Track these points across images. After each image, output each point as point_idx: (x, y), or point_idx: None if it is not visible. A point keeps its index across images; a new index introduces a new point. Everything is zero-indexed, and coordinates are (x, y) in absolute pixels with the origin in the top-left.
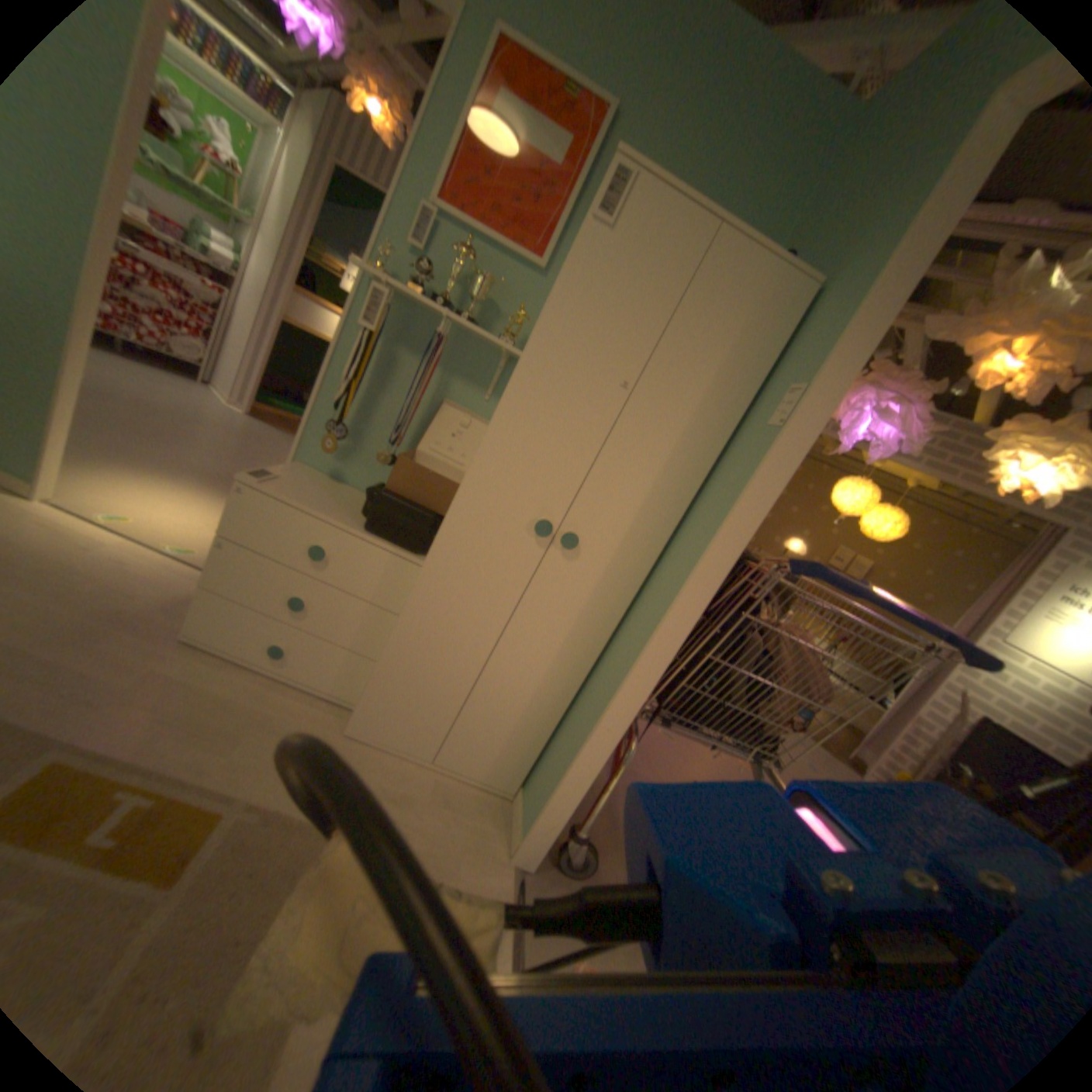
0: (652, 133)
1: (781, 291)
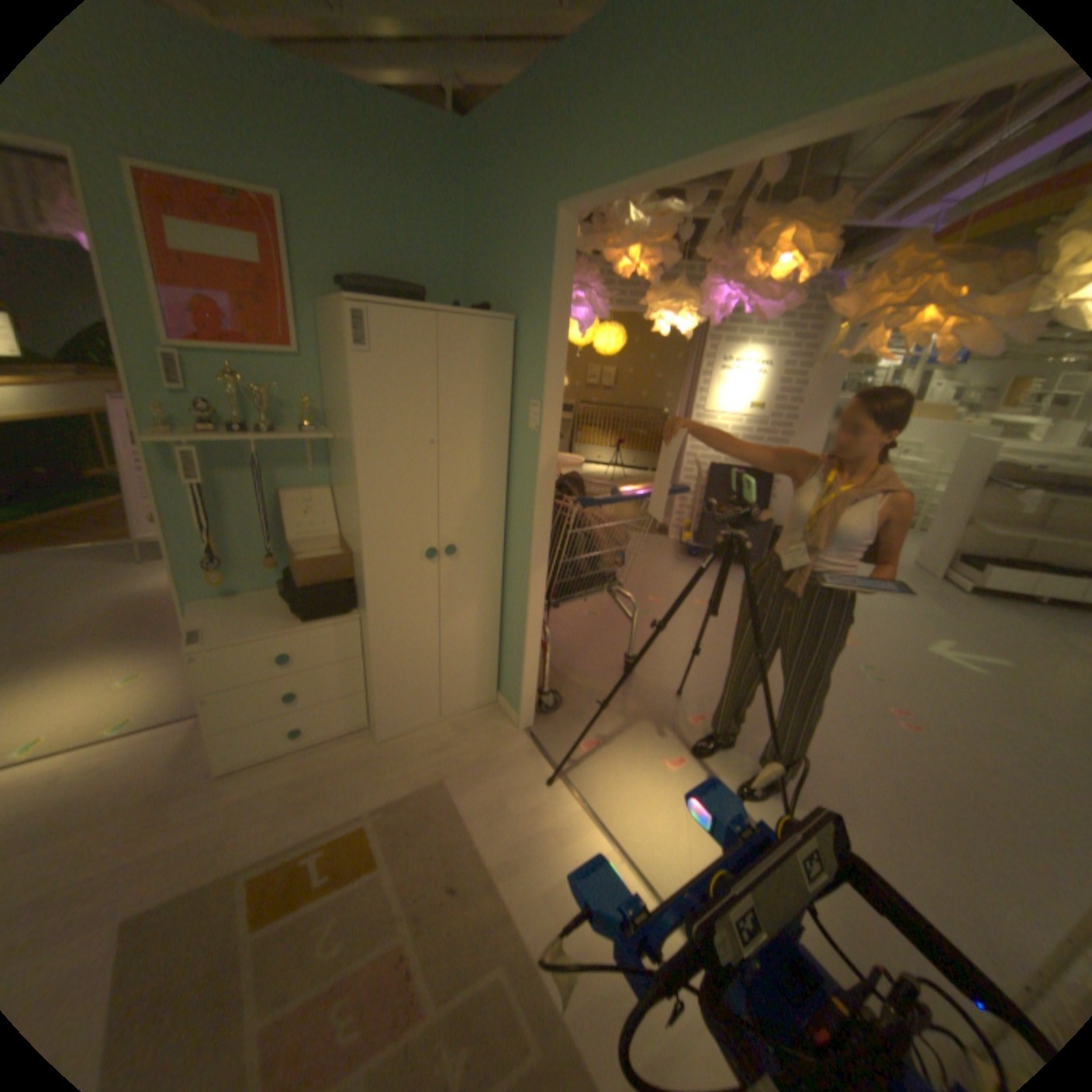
0: (317, 201)
1: (493, 335)
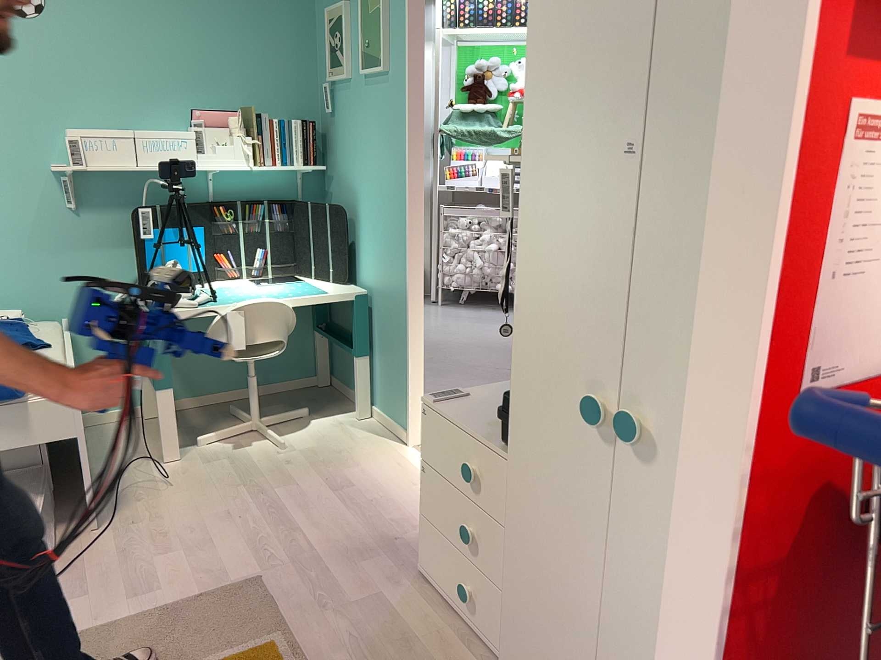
0: None
1: None
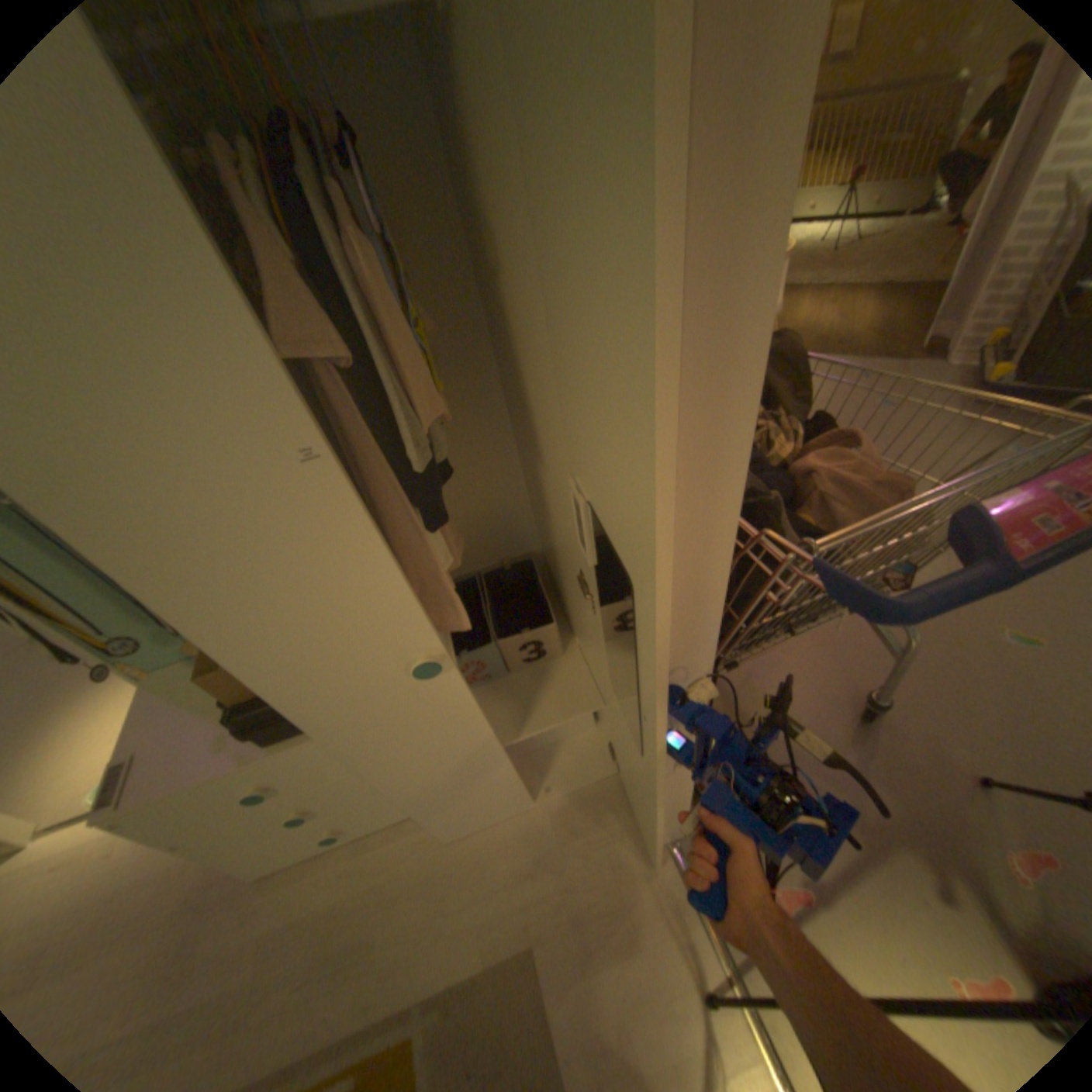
0: None
1: None
